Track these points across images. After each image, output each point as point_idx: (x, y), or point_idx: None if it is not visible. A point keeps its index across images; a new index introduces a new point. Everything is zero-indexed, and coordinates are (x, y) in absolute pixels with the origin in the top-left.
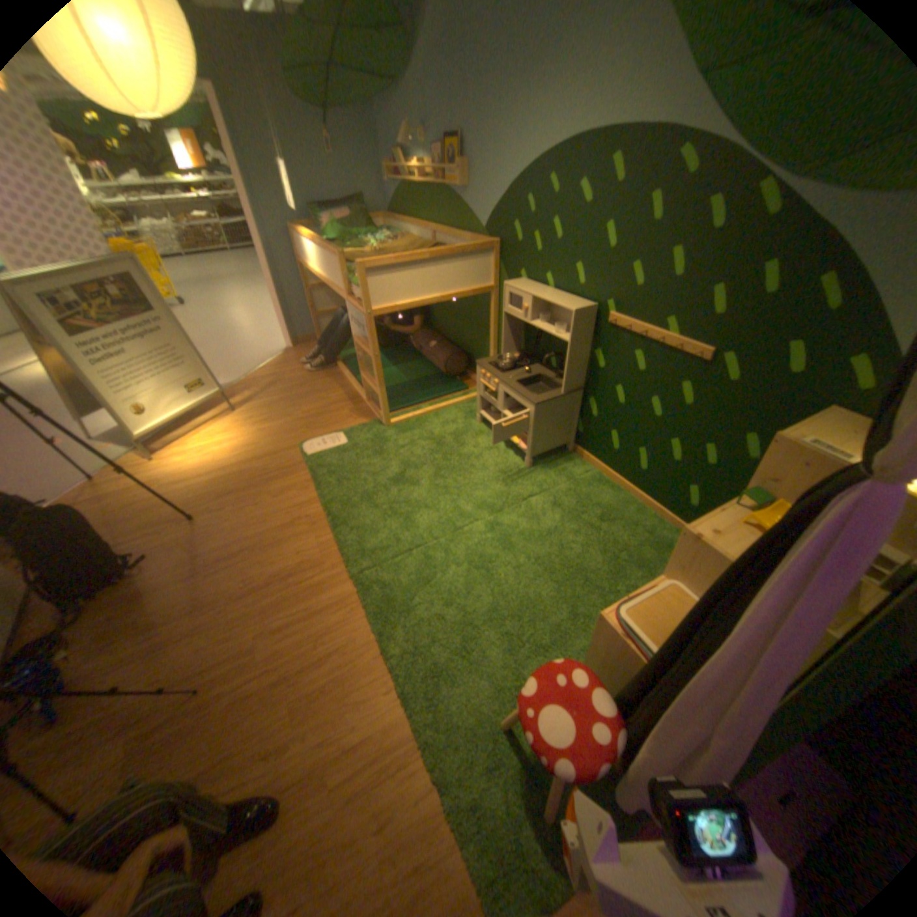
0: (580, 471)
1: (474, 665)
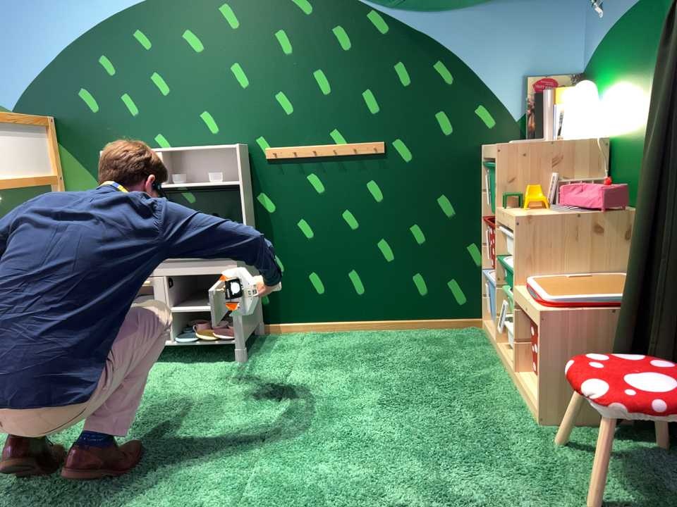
0: (296, 340)
1: (496, 503)
